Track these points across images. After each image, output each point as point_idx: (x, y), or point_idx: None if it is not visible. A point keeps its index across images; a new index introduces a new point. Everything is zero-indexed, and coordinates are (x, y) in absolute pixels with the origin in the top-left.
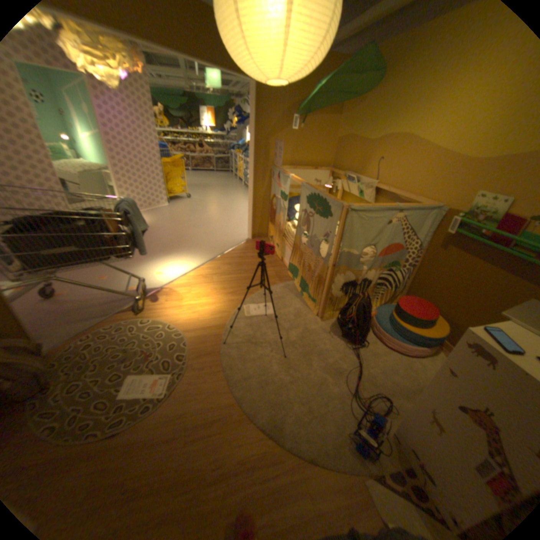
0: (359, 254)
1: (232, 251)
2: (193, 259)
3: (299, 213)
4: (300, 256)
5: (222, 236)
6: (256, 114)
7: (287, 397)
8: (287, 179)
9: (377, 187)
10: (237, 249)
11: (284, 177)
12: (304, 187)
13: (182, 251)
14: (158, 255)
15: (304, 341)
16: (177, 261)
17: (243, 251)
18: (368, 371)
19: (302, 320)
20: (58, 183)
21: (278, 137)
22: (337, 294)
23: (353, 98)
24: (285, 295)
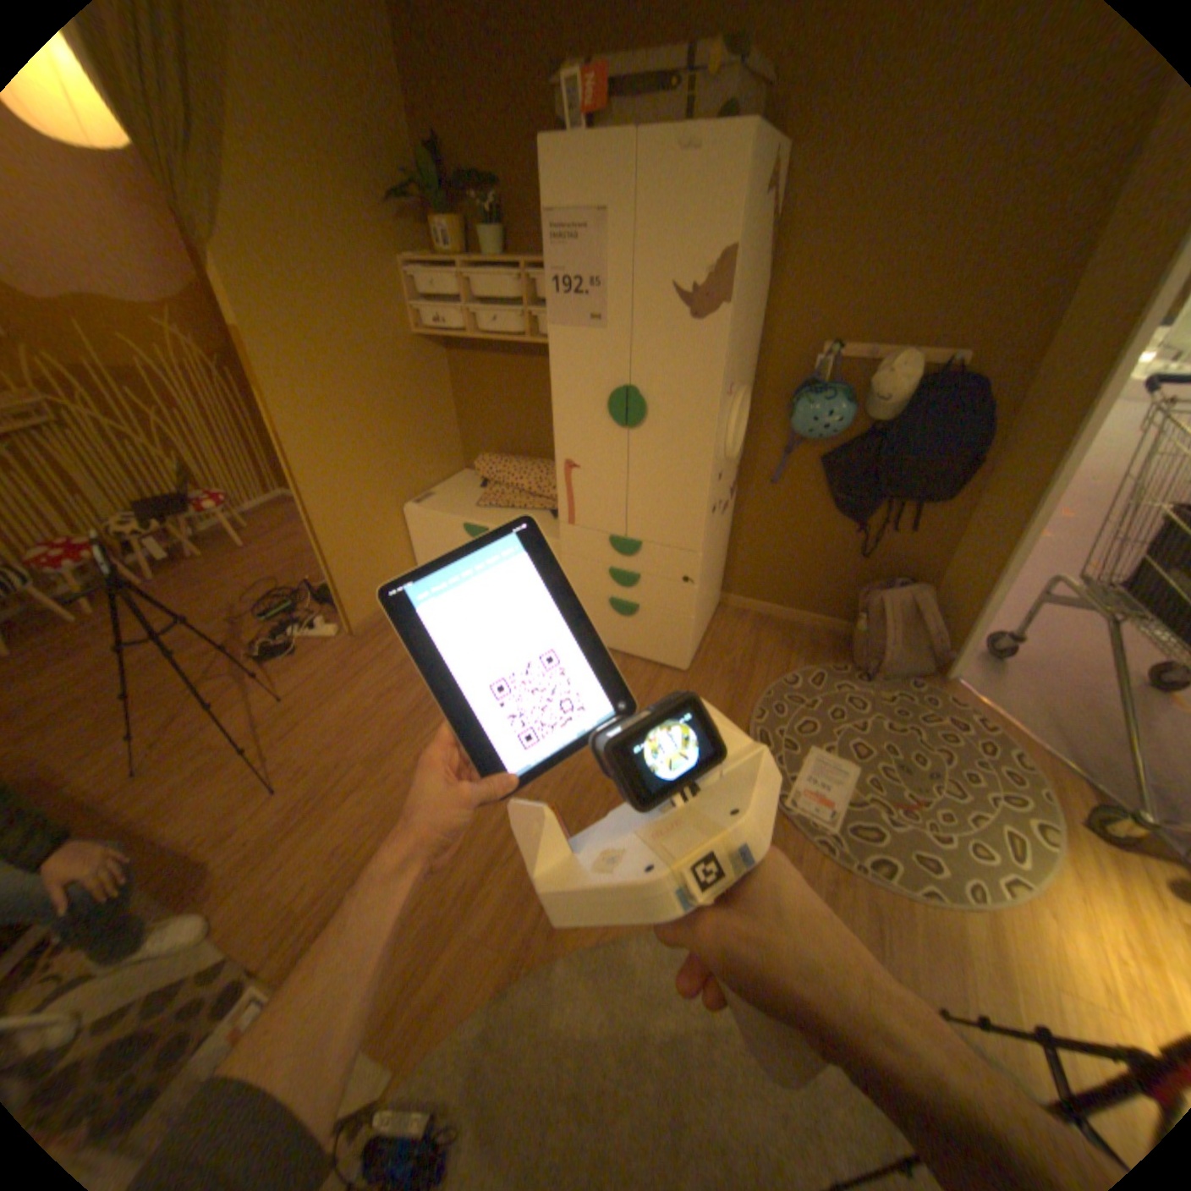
0: None
1: None
2: None
3: None
4: None
5: None
6: None
7: (648, 1073)
8: None
9: None
10: None
11: None
12: None
13: None
14: None
15: None
16: None
17: None
18: None
19: None
20: None
21: None
22: None
23: None
24: None
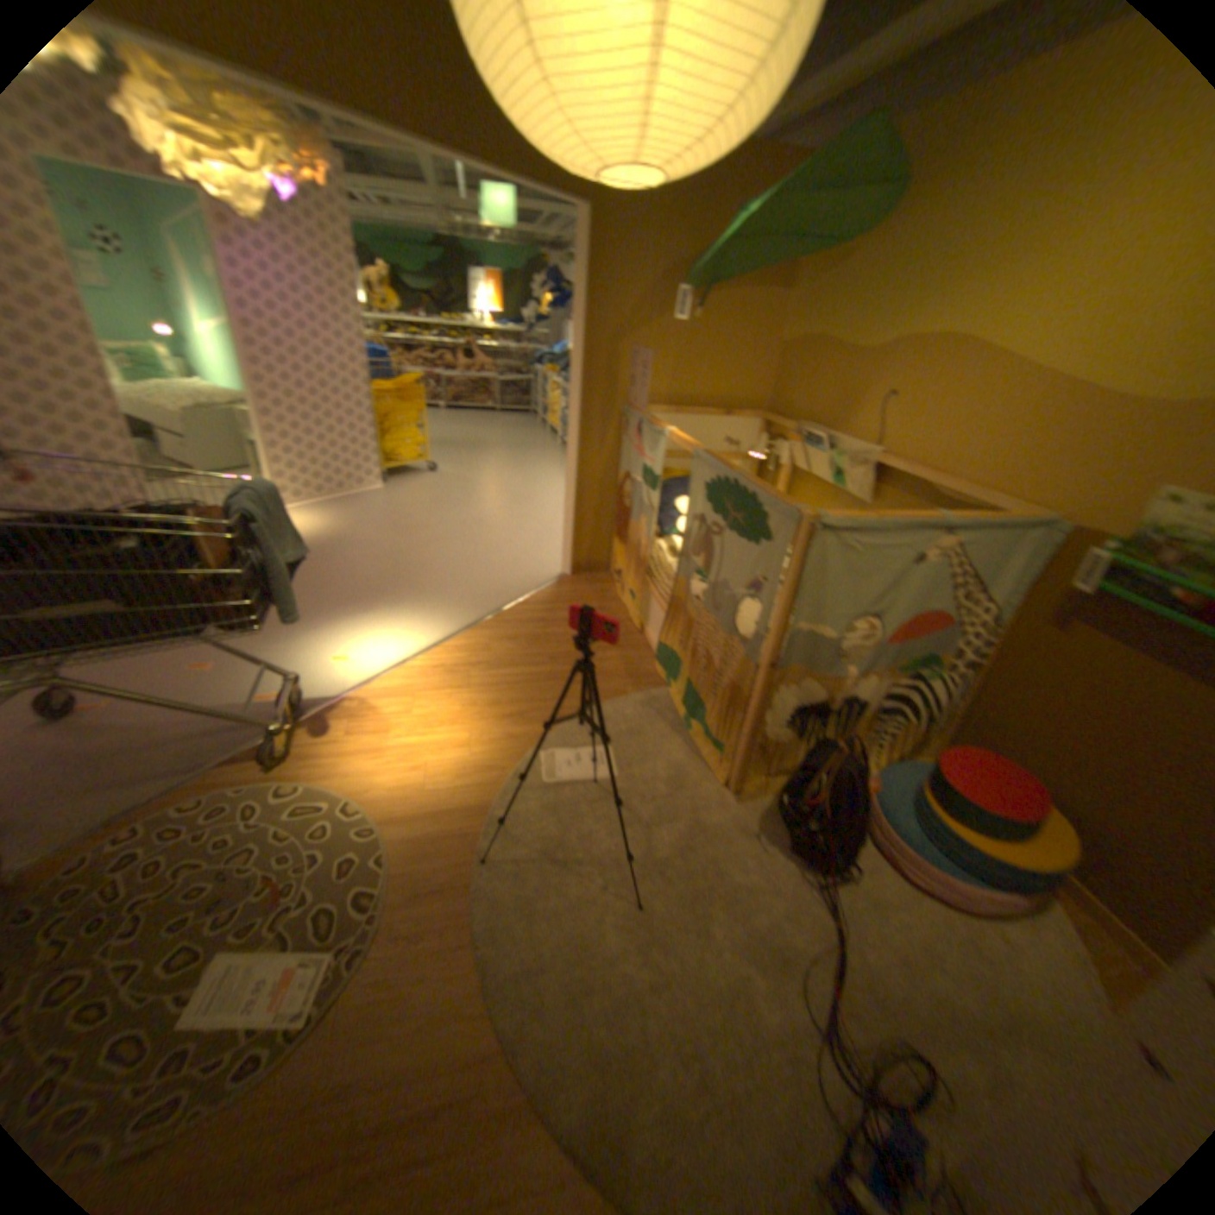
0: (838, 637)
1: (519, 603)
2: (425, 623)
3: (684, 521)
4: (684, 627)
5: (499, 565)
6: (587, 283)
7: (642, 1035)
8: (656, 438)
9: (879, 462)
10: (534, 599)
11: (649, 433)
12: (699, 459)
13: (399, 602)
14: (341, 609)
15: (691, 859)
16: (385, 626)
17: (547, 604)
18: (860, 954)
19: (687, 798)
20: (116, 433)
21: (639, 338)
22: (777, 735)
23: (819, 249)
24: (645, 725)
